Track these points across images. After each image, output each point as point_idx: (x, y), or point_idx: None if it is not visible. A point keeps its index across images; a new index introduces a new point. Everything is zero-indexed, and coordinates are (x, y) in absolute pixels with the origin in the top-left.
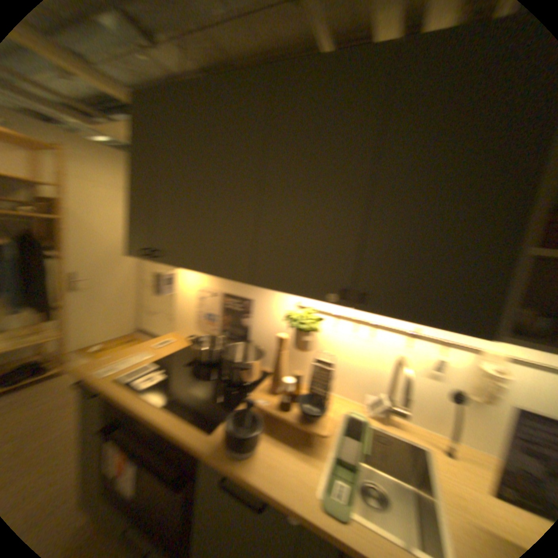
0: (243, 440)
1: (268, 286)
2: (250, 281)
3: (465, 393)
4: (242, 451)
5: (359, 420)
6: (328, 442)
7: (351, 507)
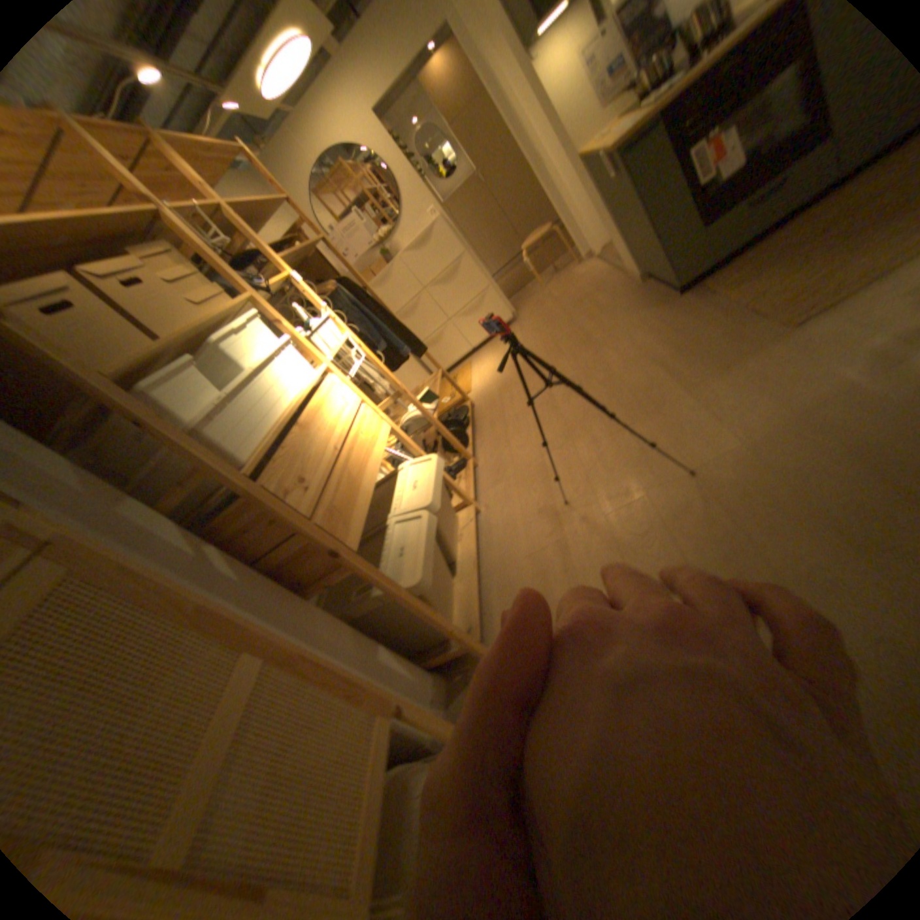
0: None
1: None
2: None
3: None
4: None
5: None
6: None
7: None
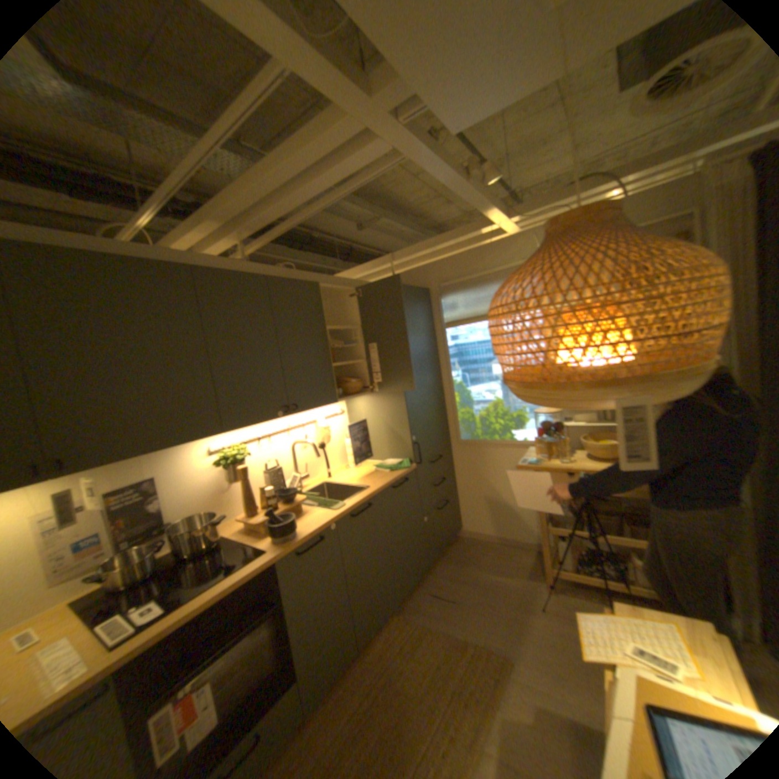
0: (292, 522)
1: (232, 430)
2: (213, 434)
3: (321, 443)
4: (293, 531)
5: (299, 491)
6: (301, 508)
7: (340, 503)
